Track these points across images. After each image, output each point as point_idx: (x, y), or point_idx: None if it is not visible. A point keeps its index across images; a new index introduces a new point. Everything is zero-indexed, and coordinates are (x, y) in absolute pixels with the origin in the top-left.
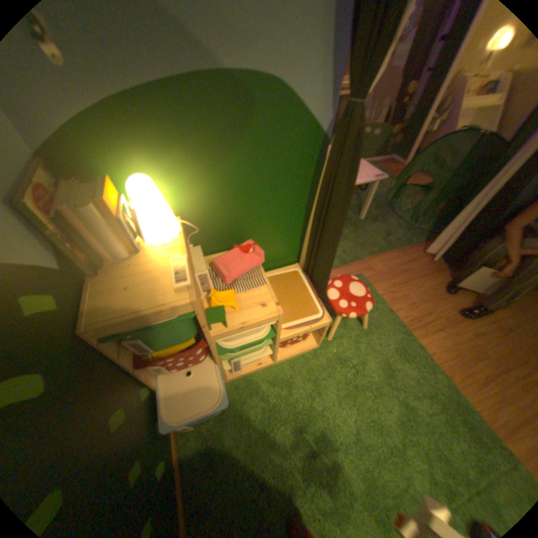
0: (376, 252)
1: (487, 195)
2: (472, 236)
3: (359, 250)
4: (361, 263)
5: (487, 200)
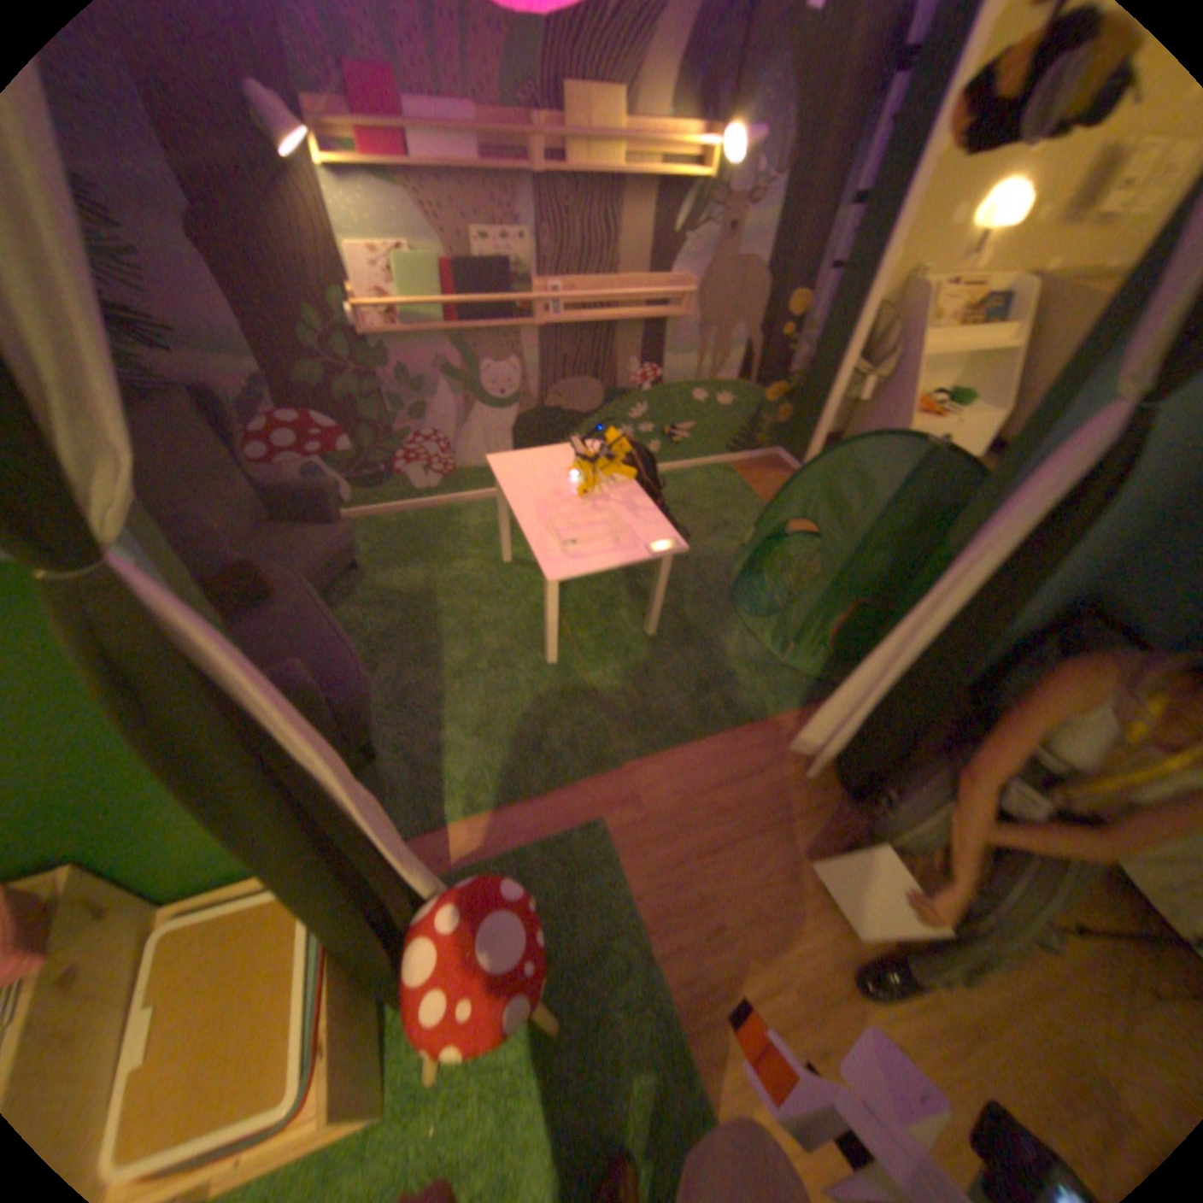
0: (662, 744)
1: (909, 644)
2: (893, 731)
3: (616, 735)
4: (610, 780)
5: (914, 655)
